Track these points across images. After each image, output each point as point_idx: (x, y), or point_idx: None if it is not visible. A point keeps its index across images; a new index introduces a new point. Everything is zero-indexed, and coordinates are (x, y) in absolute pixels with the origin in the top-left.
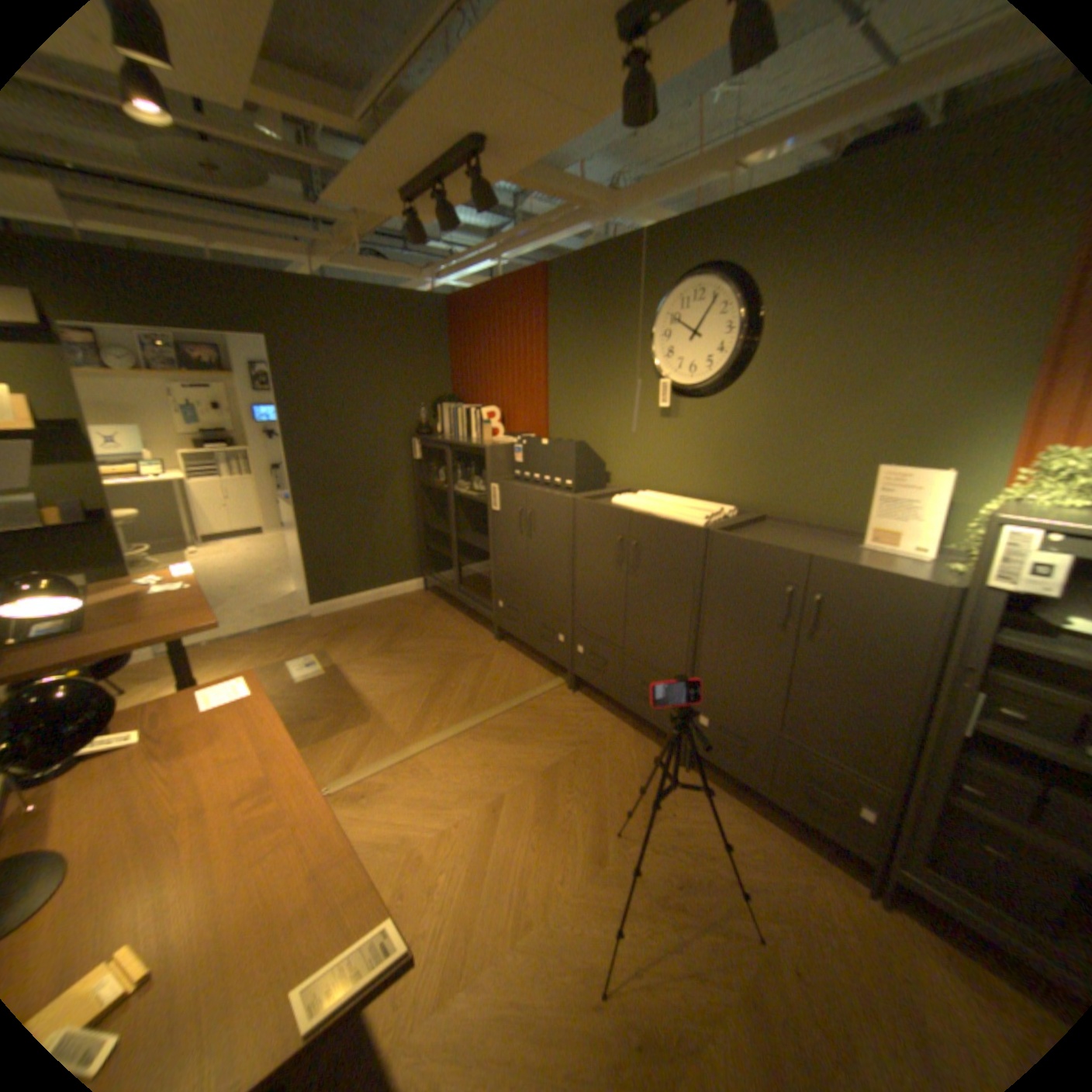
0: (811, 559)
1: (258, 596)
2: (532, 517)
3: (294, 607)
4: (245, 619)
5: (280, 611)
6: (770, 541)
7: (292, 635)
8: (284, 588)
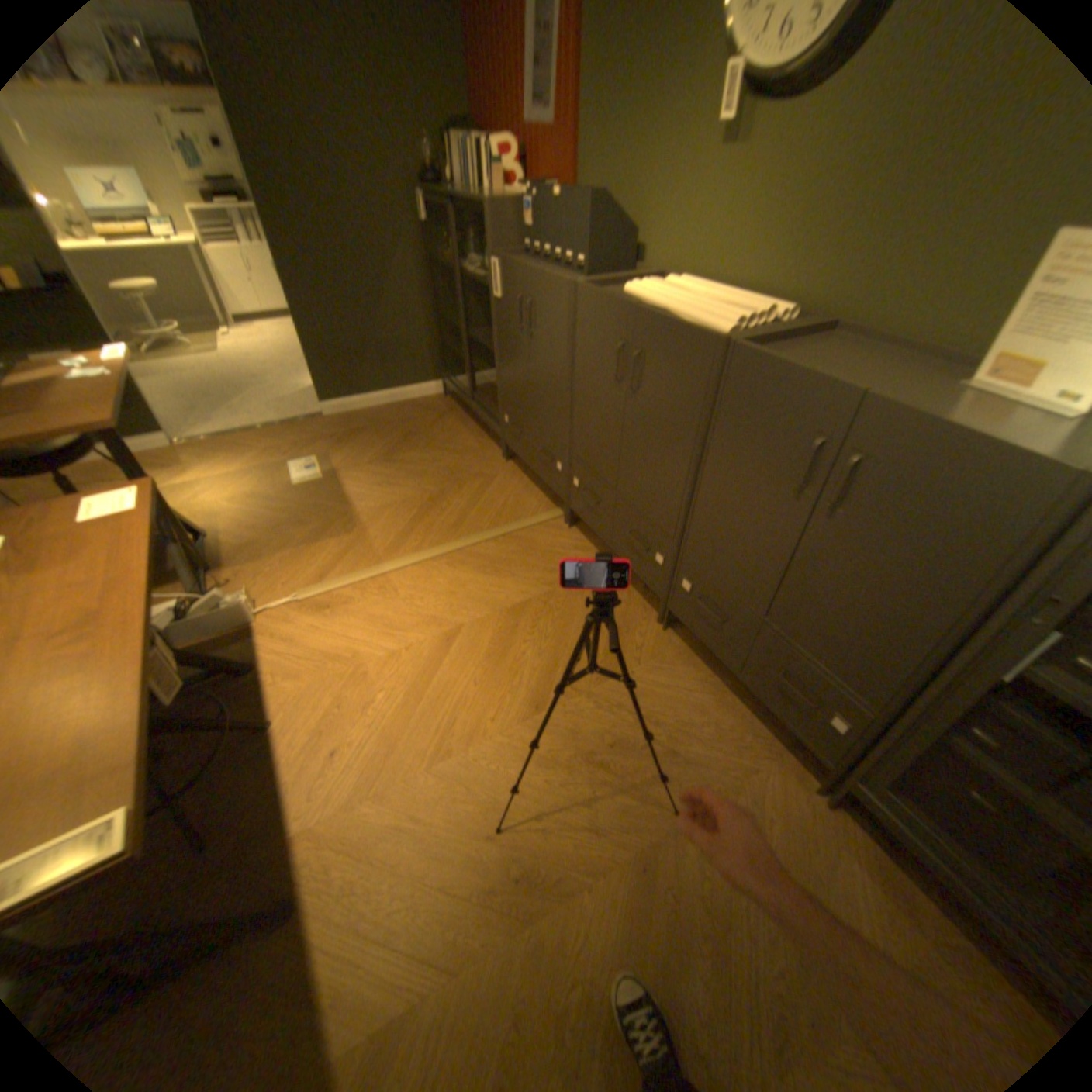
0: (862, 397)
1: (276, 389)
2: (531, 309)
3: (308, 404)
4: (259, 414)
5: (294, 408)
6: (812, 363)
7: (299, 435)
8: (302, 383)
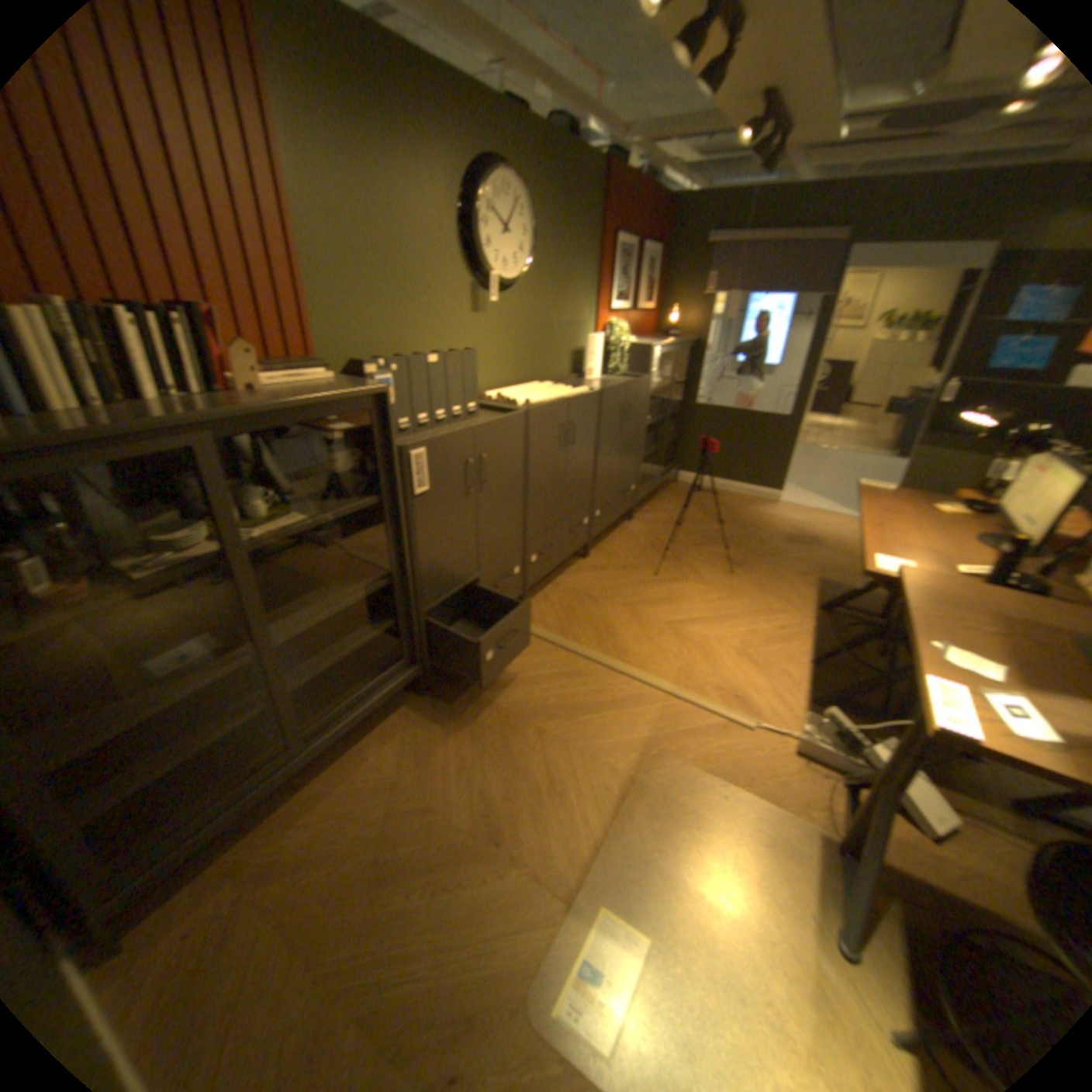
0: (626, 385)
1: None
2: (481, 462)
3: None
4: None
5: None
6: (611, 385)
7: None
8: None
